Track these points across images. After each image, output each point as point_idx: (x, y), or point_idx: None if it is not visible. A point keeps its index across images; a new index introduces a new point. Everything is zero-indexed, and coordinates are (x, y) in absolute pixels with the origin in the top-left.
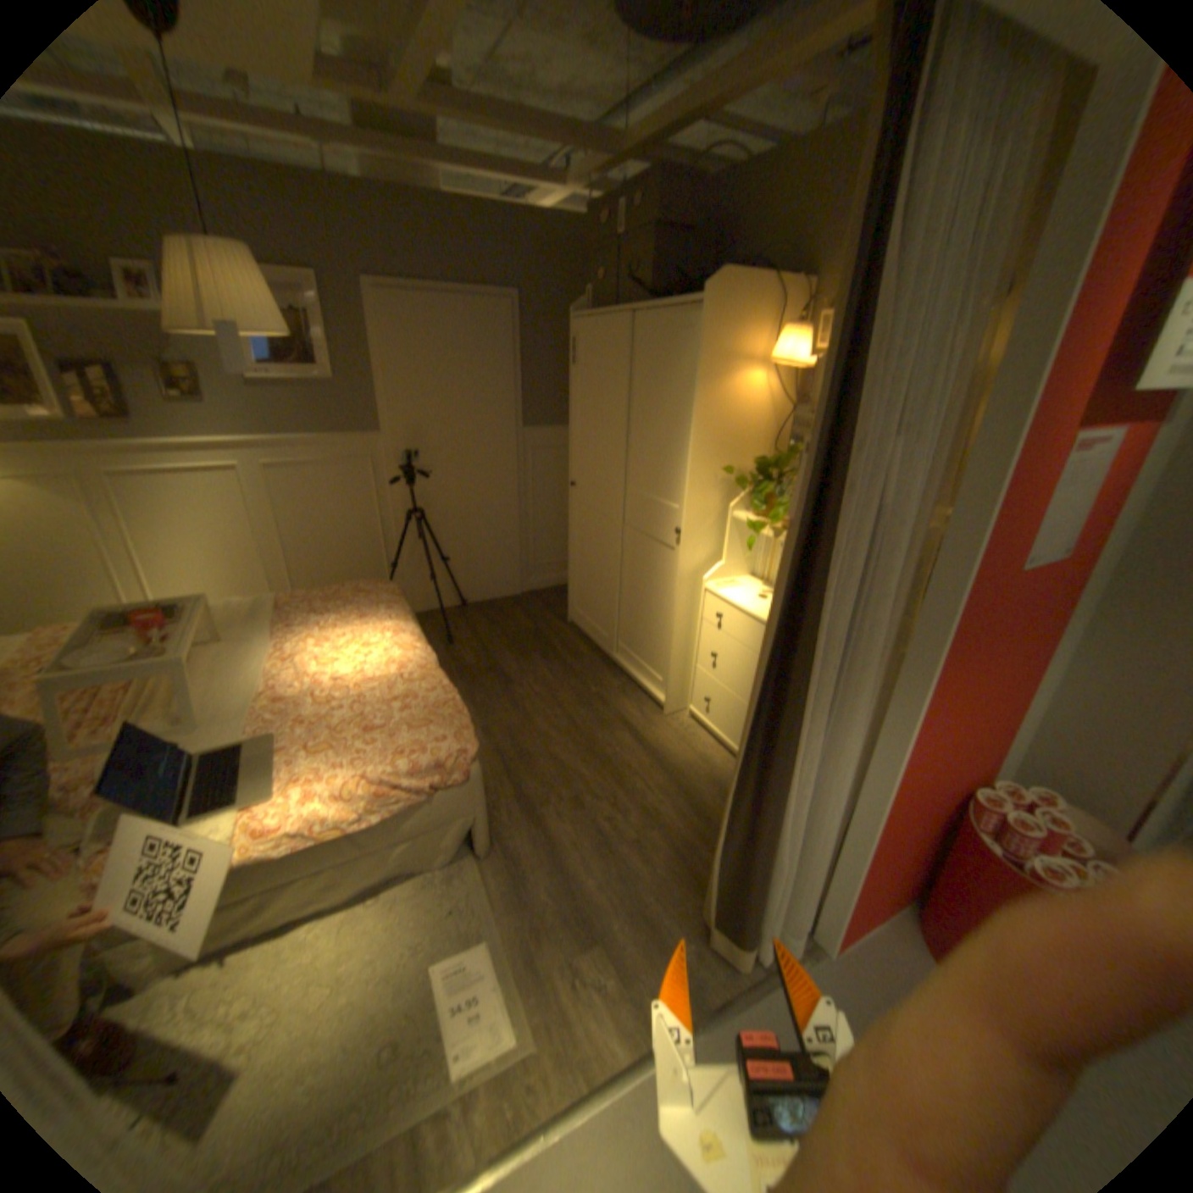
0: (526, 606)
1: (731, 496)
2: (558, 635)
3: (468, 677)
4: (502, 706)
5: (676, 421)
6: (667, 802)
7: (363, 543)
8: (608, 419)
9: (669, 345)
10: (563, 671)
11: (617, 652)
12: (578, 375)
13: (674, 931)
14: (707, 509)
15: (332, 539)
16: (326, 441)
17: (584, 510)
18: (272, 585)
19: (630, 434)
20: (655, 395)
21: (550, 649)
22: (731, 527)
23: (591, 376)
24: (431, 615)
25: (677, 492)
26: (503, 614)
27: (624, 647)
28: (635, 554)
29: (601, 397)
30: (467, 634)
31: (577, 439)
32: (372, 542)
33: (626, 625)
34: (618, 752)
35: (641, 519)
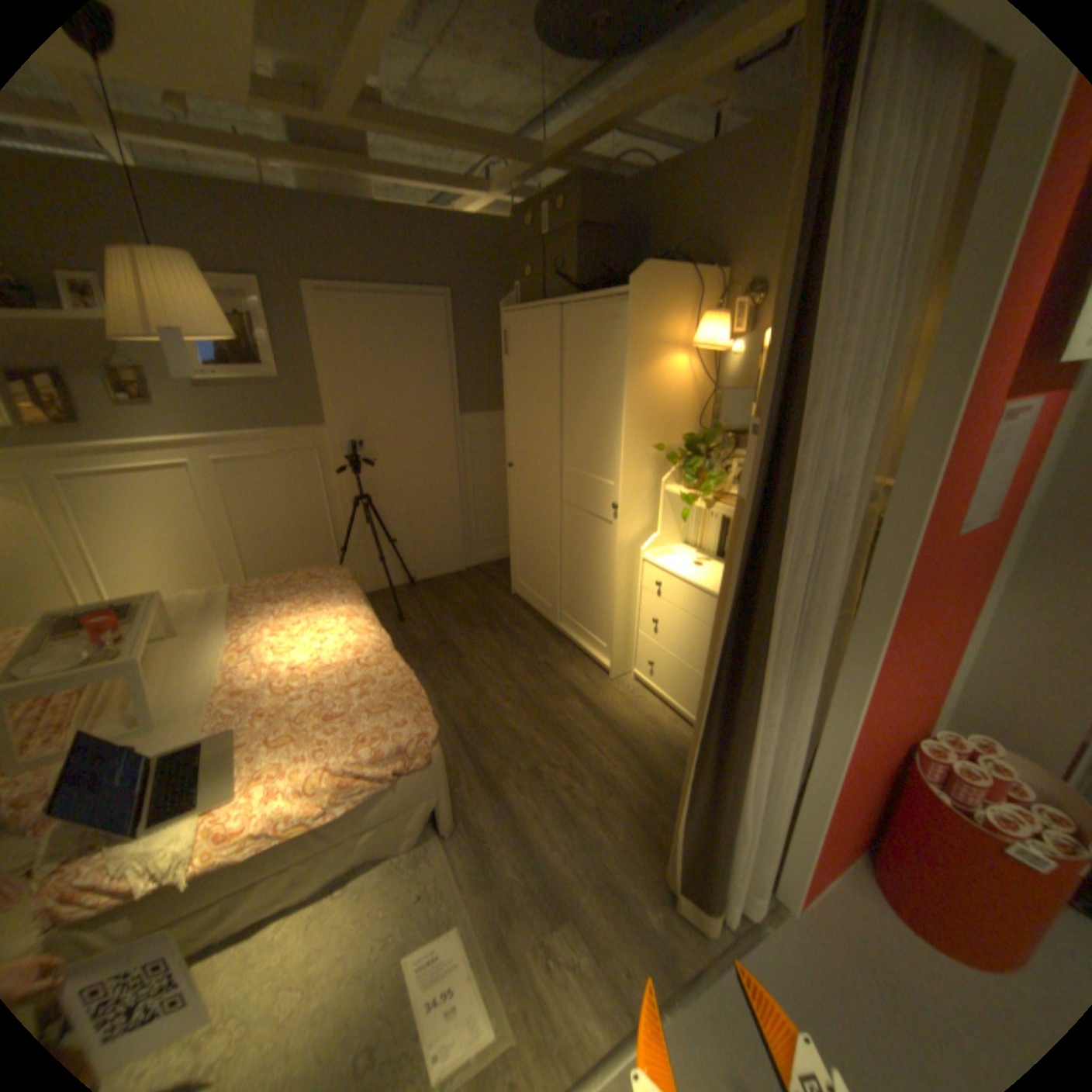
0: (470, 582)
1: (662, 473)
2: (503, 609)
3: (420, 655)
4: (455, 681)
5: (607, 405)
6: (621, 768)
7: (312, 531)
8: (541, 406)
9: (596, 335)
10: (510, 643)
11: (560, 622)
12: (510, 366)
13: (641, 902)
14: (640, 485)
15: (282, 529)
16: (273, 437)
17: (522, 490)
18: (224, 577)
19: (563, 419)
20: (585, 382)
21: (496, 622)
22: (663, 500)
23: (523, 366)
24: (380, 596)
25: (611, 471)
26: (449, 591)
27: (566, 617)
28: (574, 530)
29: (533, 386)
30: (416, 613)
31: (512, 425)
32: (320, 530)
33: (567, 596)
34: (569, 720)
35: (577, 497)
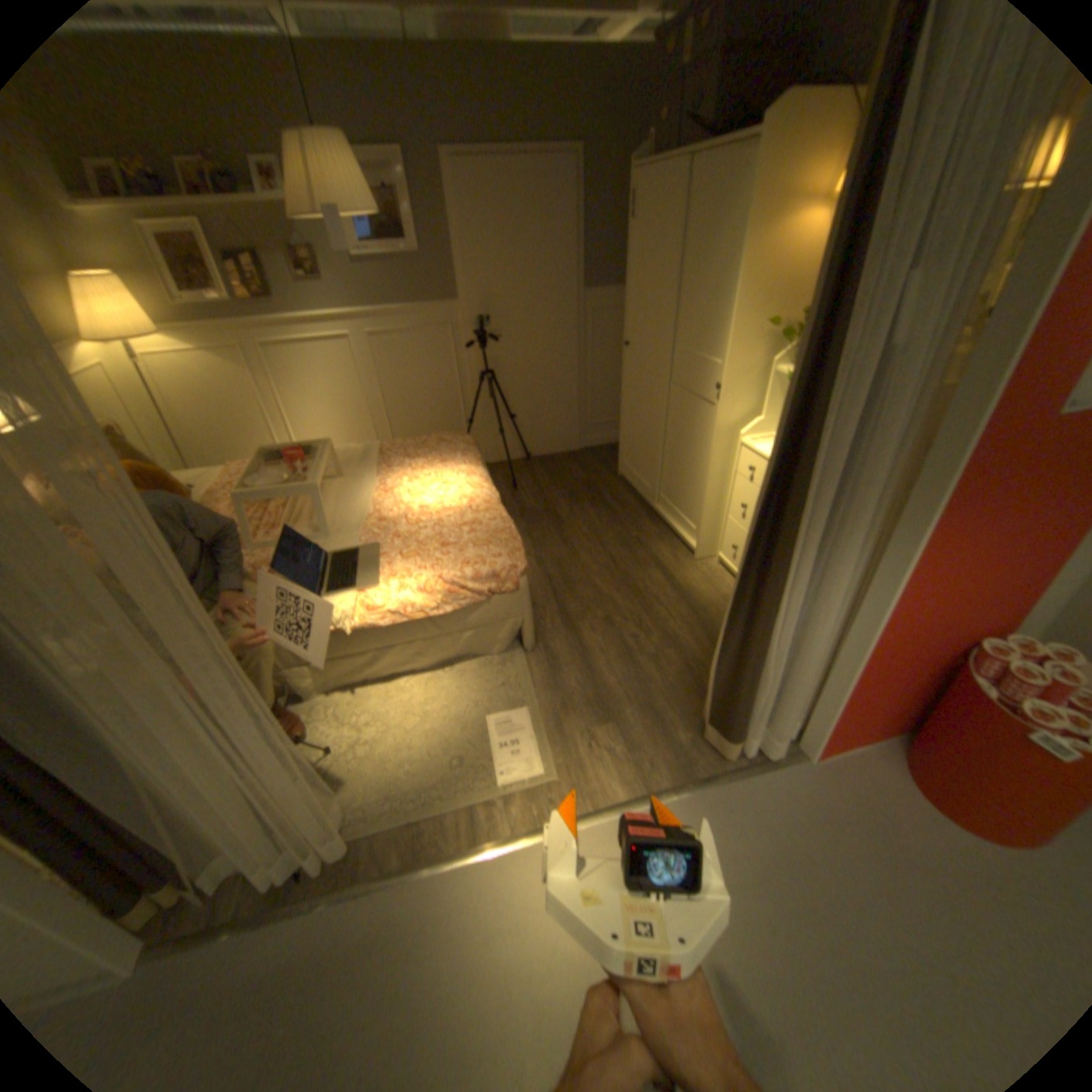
0: (581, 462)
1: (776, 352)
2: (607, 489)
3: (527, 520)
4: (553, 544)
5: (725, 274)
6: (685, 630)
7: (445, 404)
8: (661, 277)
9: (724, 191)
10: (607, 519)
11: (658, 505)
12: (636, 232)
13: (675, 724)
14: (749, 365)
15: (421, 400)
16: (415, 312)
17: (636, 370)
18: (378, 439)
19: (681, 291)
20: (707, 248)
21: (598, 500)
22: (774, 383)
23: (648, 232)
24: (500, 468)
25: (721, 349)
26: (560, 469)
27: (664, 501)
28: (679, 412)
29: (656, 255)
30: (528, 485)
31: (632, 300)
32: (452, 403)
33: (667, 480)
34: (647, 587)
35: (686, 378)
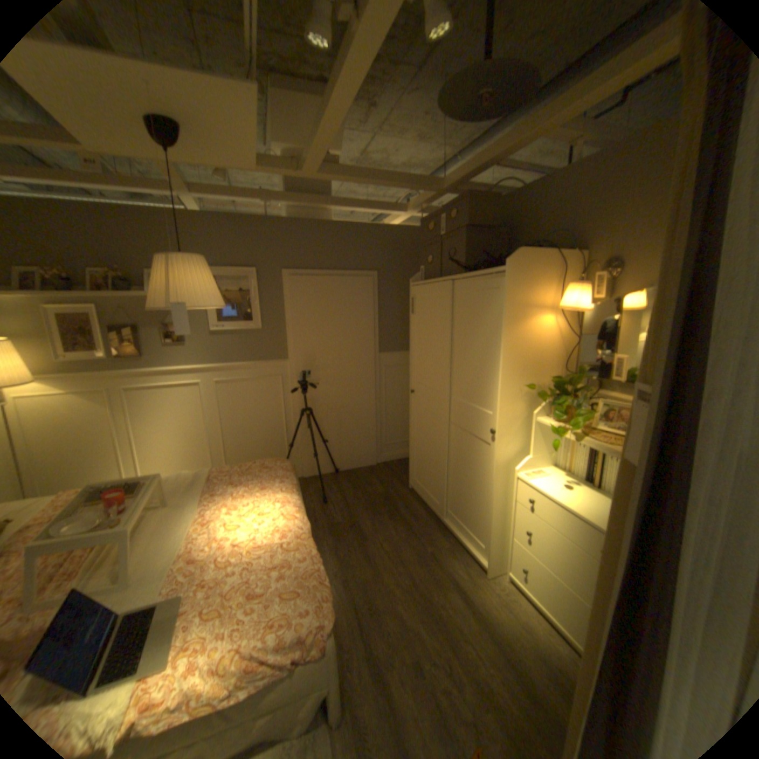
0: (378, 475)
1: (533, 406)
2: (401, 500)
3: (334, 535)
4: (358, 562)
5: (486, 352)
6: (497, 679)
7: (271, 431)
8: (436, 350)
9: (479, 301)
10: (404, 532)
11: (446, 518)
12: (415, 321)
13: None
14: (514, 416)
15: (252, 428)
16: (254, 366)
17: (419, 410)
18: (211, 459)
19: (452, 360)
20: (470, 334)
21: (394, 512)
22: (534, 429)
23: (423, 322)
24: (313, 481)
25: (490, 403)
26: (362, 481)
27: (451, 515)
28: (458, 445)
29: (430, 336)
30: (336, 497)
31: (414, 362)
32: (277, 430)
33: (452, 498)
34: (450, 616)
35: (462, 420)
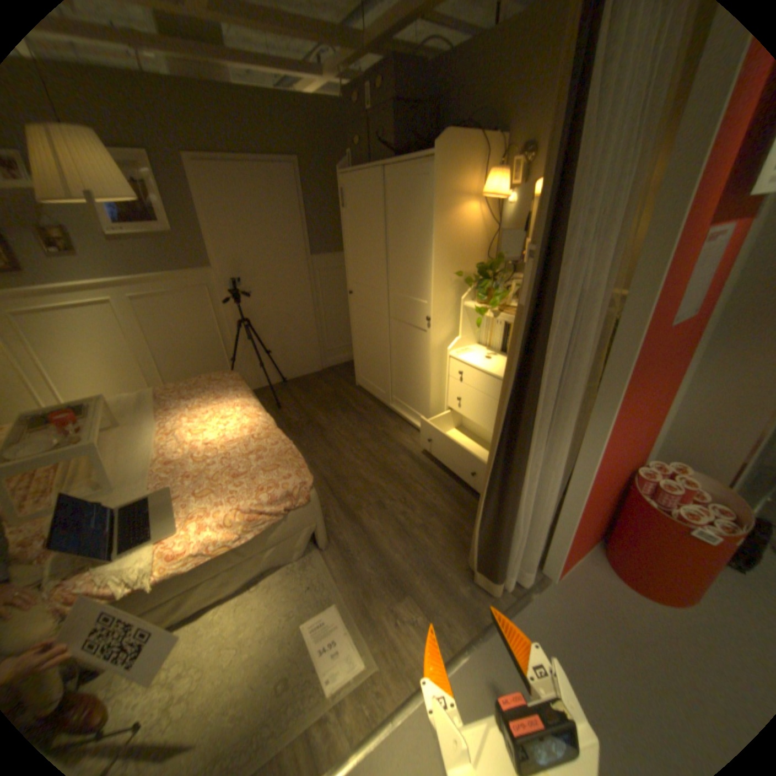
0: (326, 379)
1: (461, 293)
2: (351, 397)
3: (294, 432)
4: (321, 448)
5: (420, 244)
6: (438, 498)
7: (208, 348)
8: (371, 246)
9: (410, 190)
10: (357, 420)
11: (392, 404)
12: (346, 216)
13: (455, 581)
14: (446, 303)
15: (186, 347)
16: (172, 278)
17: (360, 310)
18: (148, 383)
19: (388, 255)
20: (403, 226)
21: (346, 406)
22: (462, 313)
23: (356, 216)
24: (262, 392)
25: (425, 293)
26: (311, 386)
27: (396, 400)
28: (399, 338)
29: (364, 231)
30: (289, 403)
31: (350, 262)
32: (214, 346)
33: (396, 385)
34: (401, 469)
35: (400, 314)
